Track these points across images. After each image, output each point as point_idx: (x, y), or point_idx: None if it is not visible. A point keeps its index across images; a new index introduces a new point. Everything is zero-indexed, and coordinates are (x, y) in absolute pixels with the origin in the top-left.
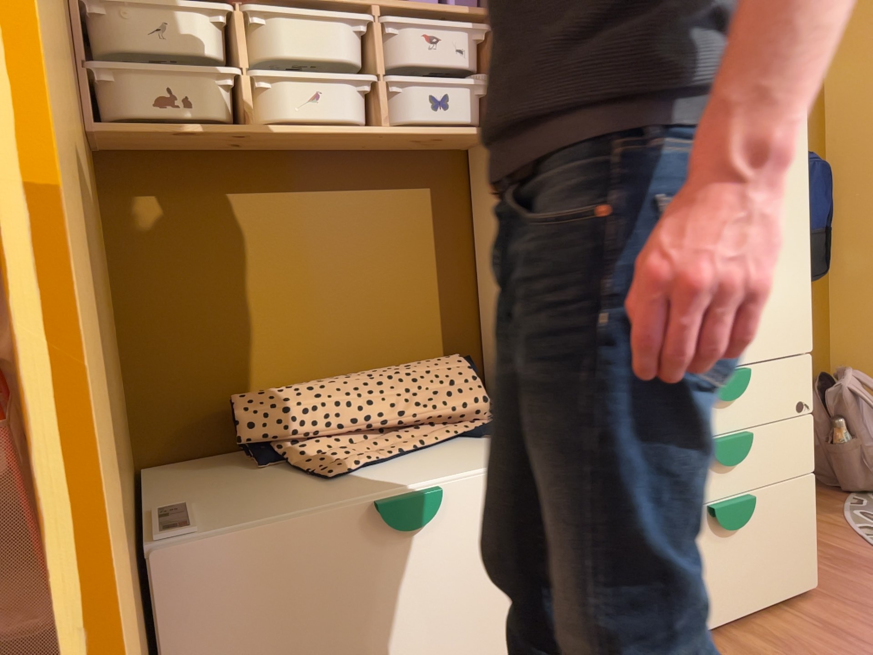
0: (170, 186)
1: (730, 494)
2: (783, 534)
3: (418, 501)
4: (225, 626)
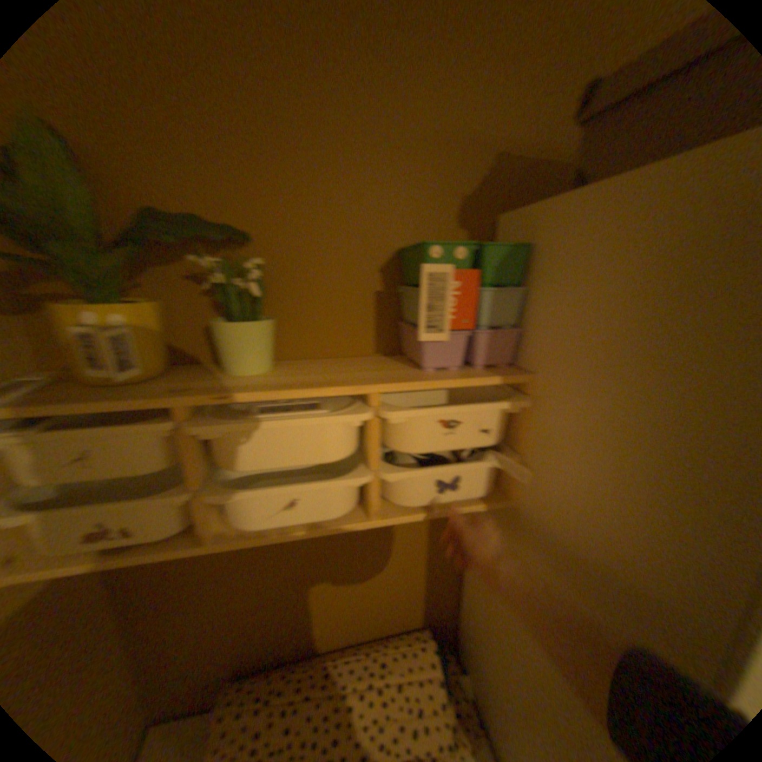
0: None
1: None
2: None
3: None
4: None
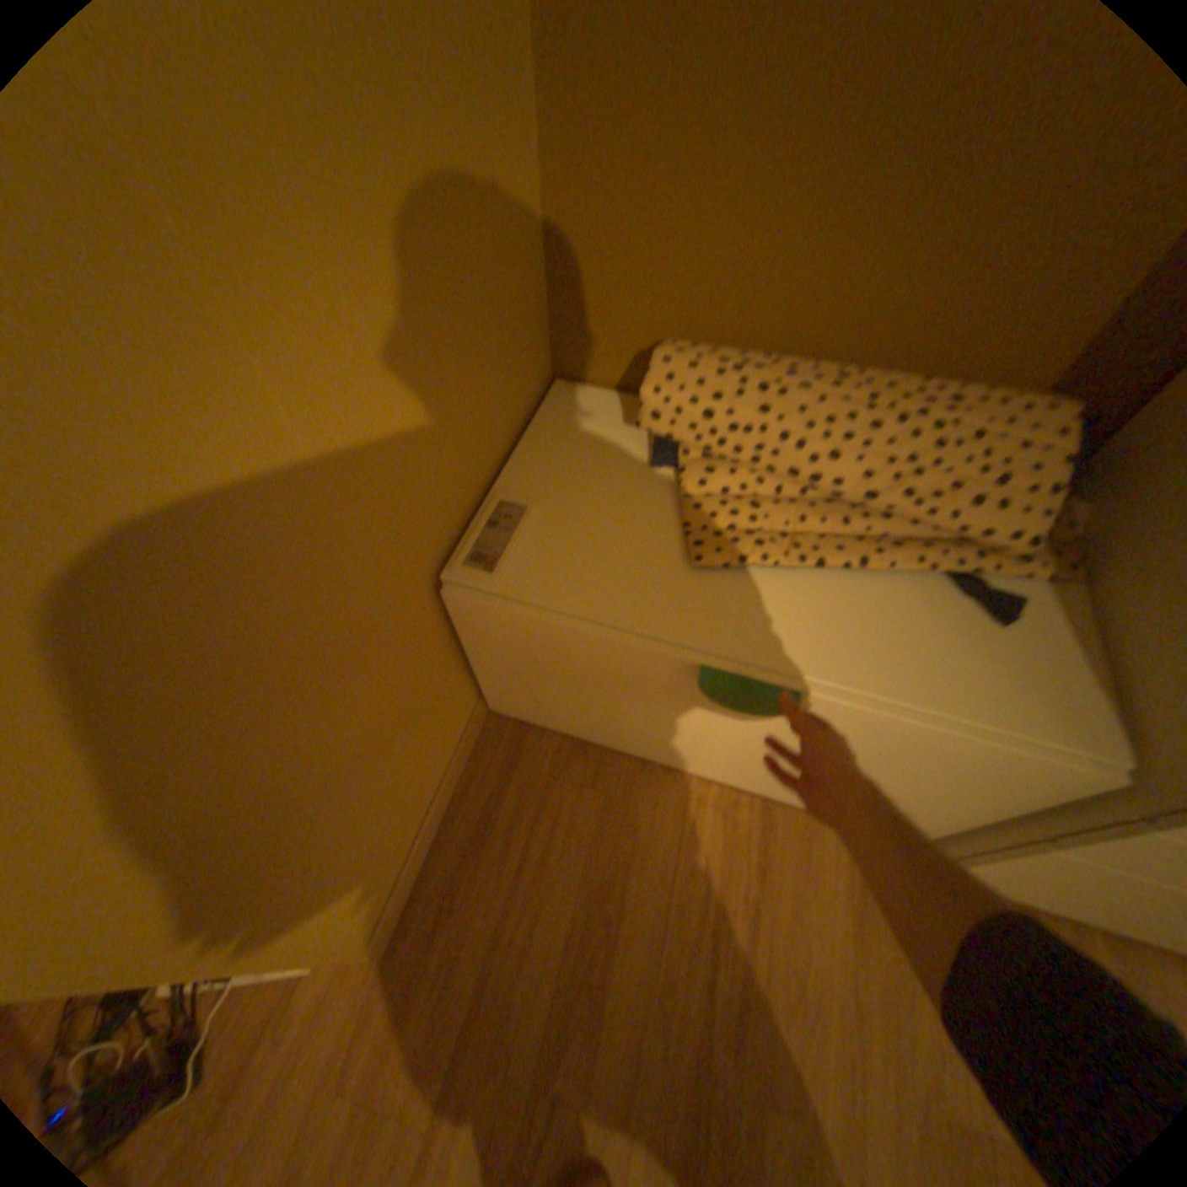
0: None
1: None
2: None
3: (758, 692)
4: (516, 655)
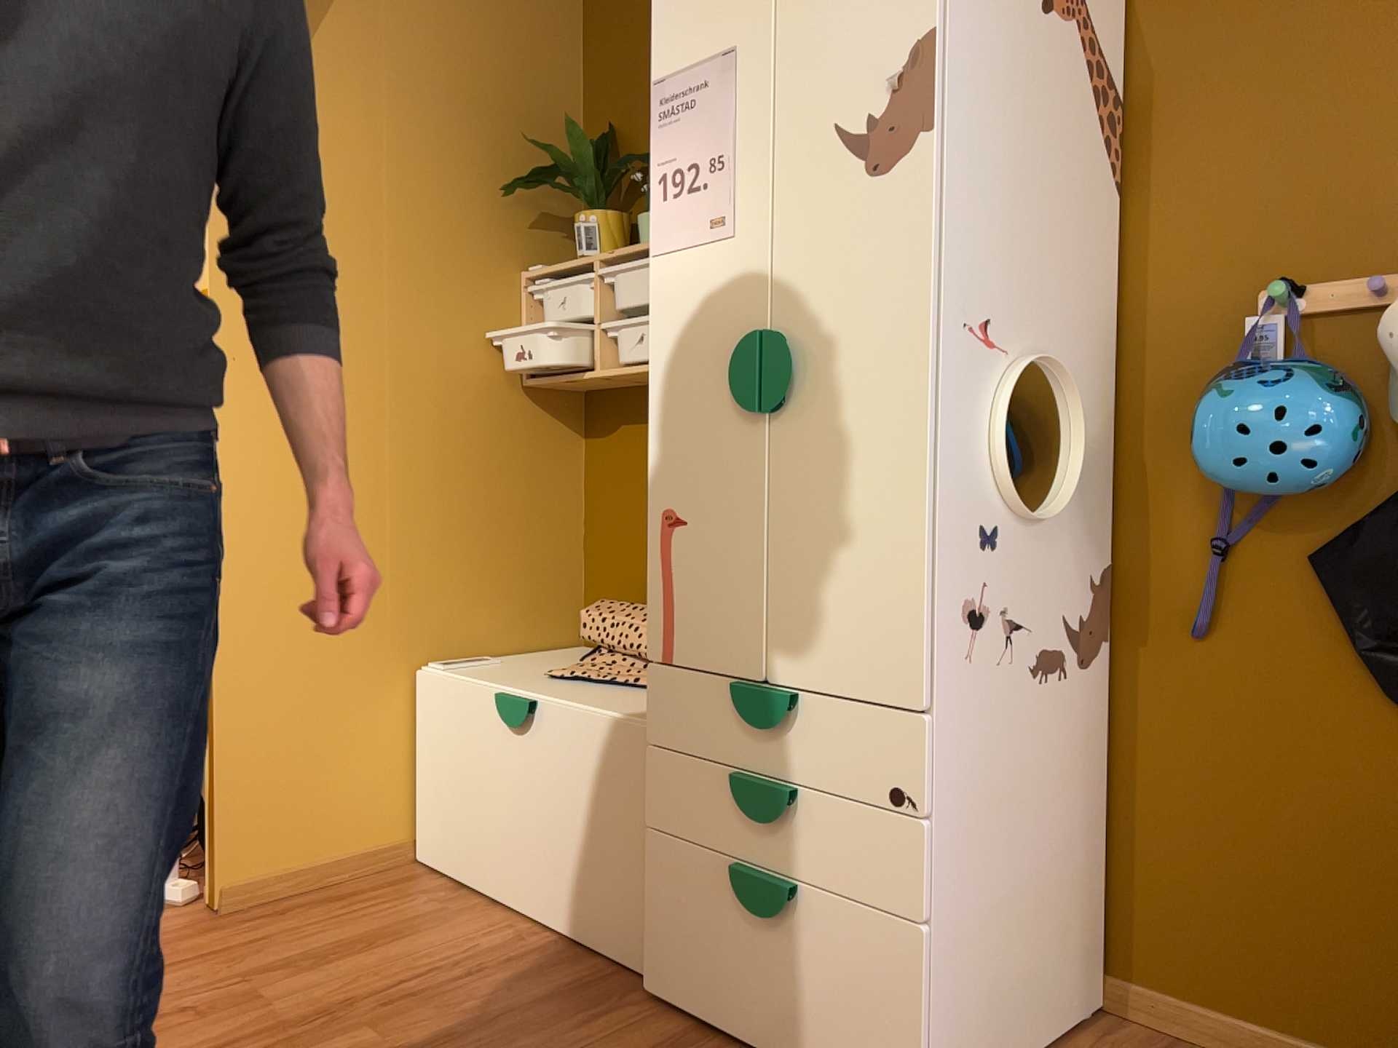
0: (616, 416)
1: (763, 866)
2: (853, 991)
3: (515, 701)
4: (436, 737)
